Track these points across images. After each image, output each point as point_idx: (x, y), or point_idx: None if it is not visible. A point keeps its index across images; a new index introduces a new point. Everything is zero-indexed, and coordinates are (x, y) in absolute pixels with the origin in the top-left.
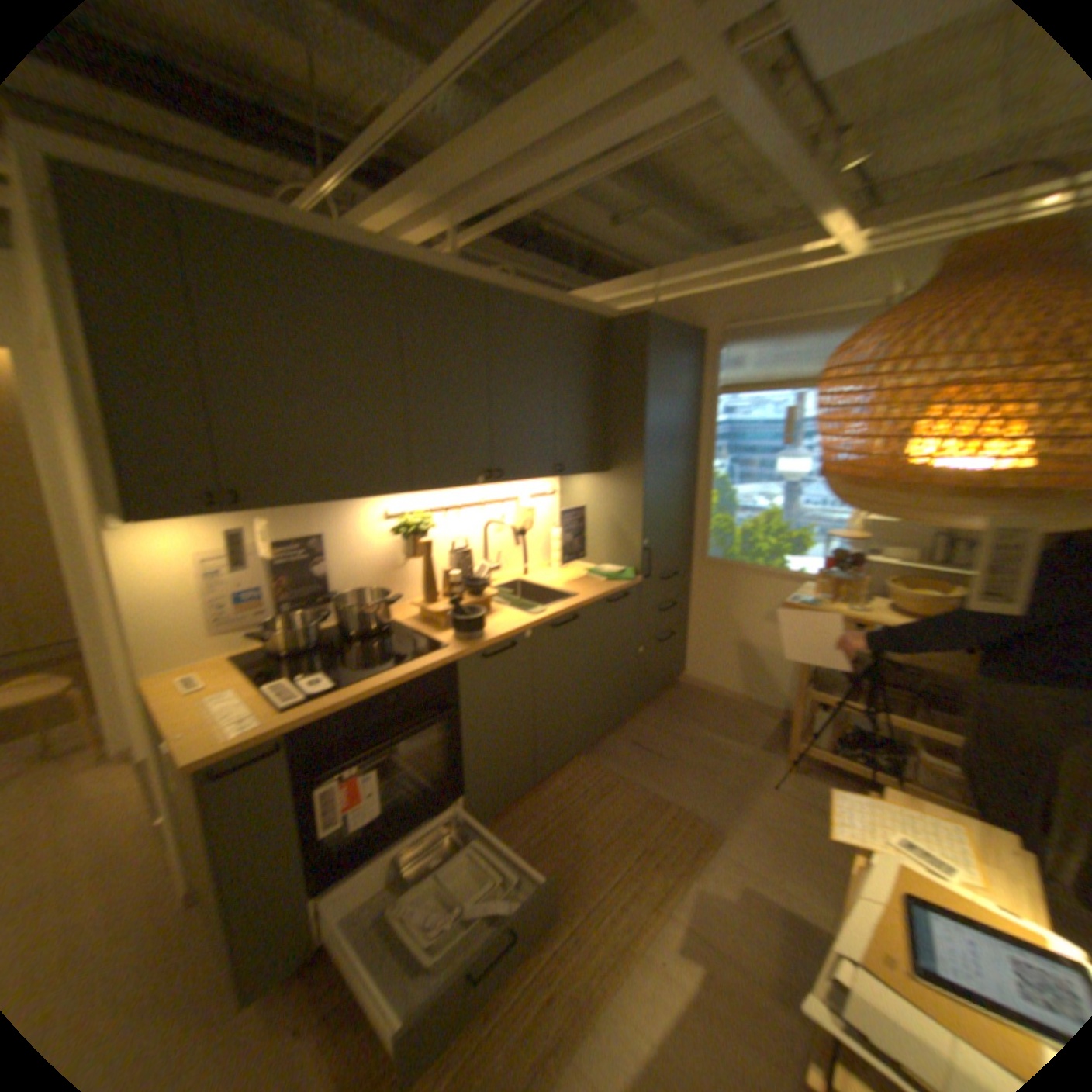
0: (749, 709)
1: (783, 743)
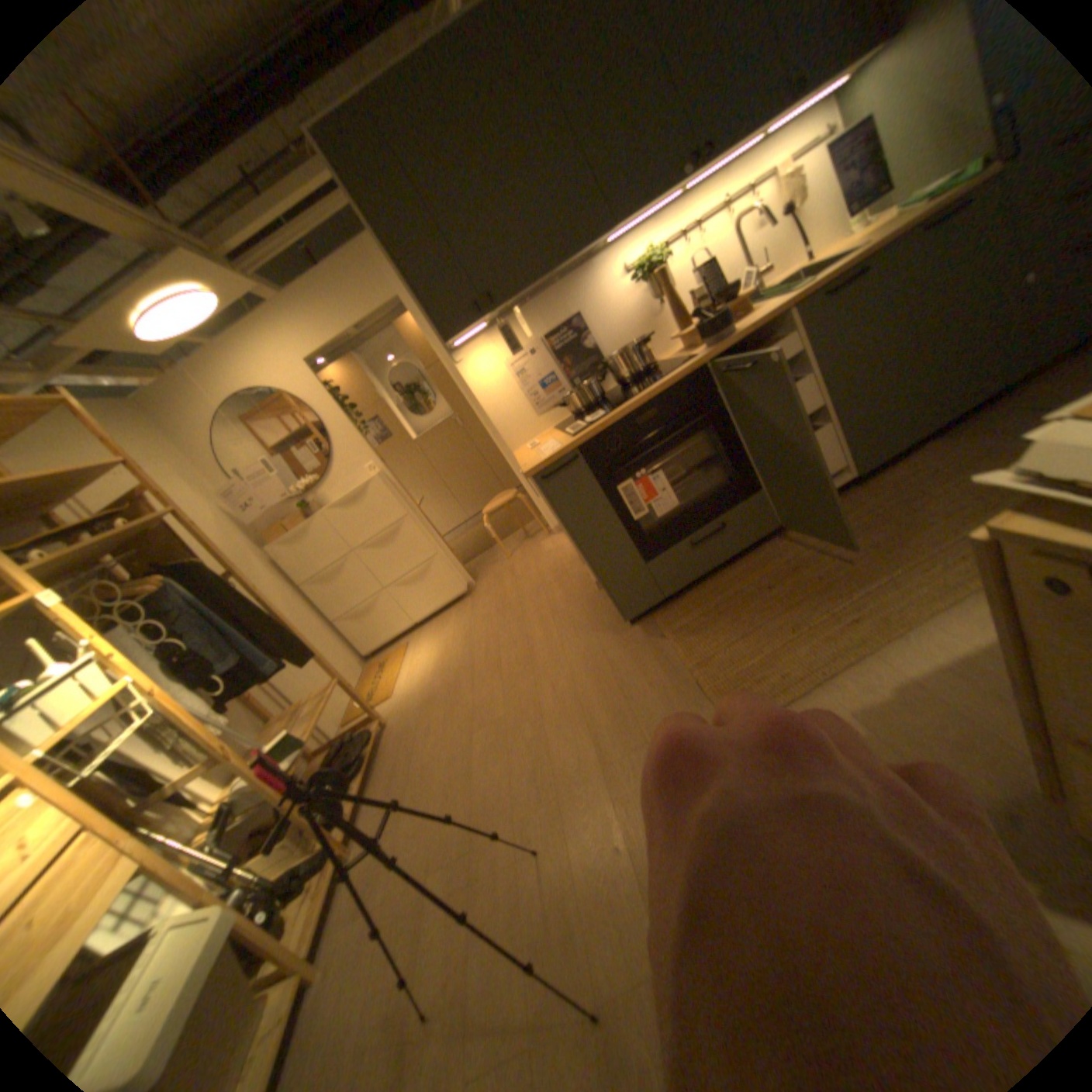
0: None
1: None
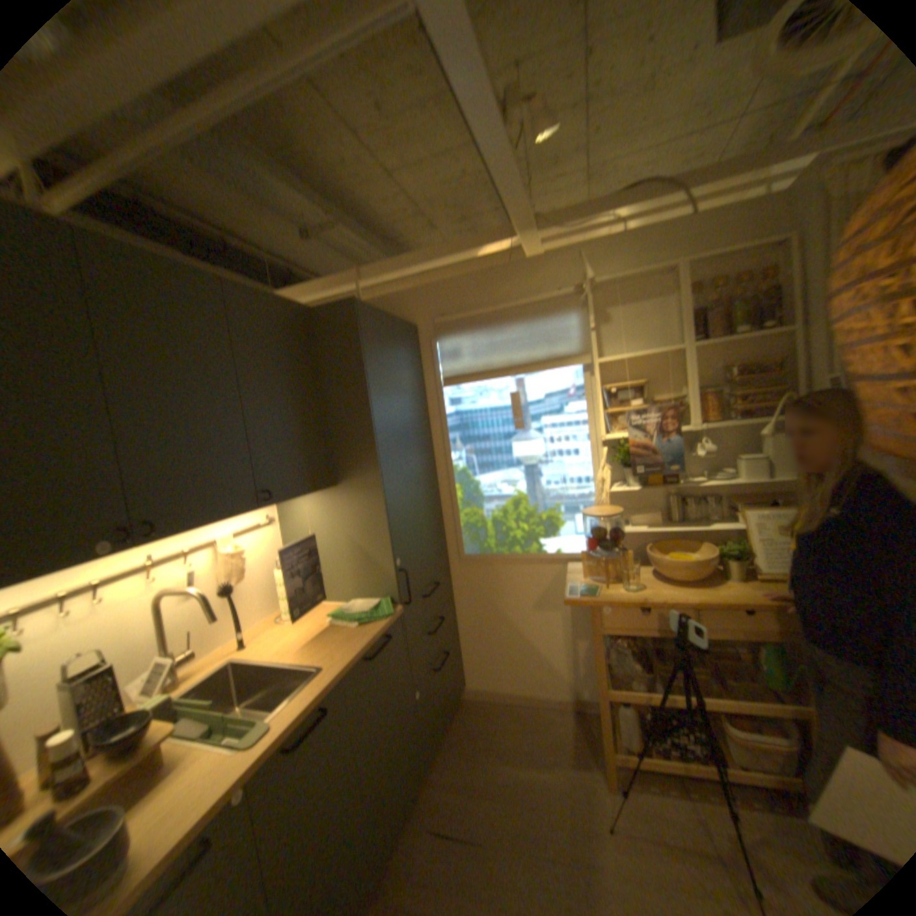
0: (540, 712)
1: (588, 749)
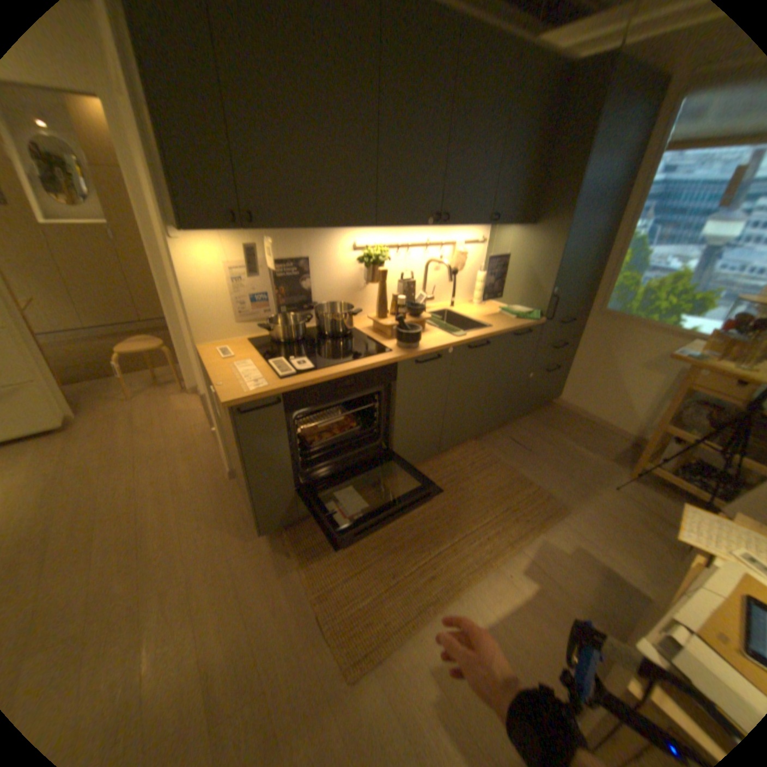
0: (607, 431)
1: (630, 460)
